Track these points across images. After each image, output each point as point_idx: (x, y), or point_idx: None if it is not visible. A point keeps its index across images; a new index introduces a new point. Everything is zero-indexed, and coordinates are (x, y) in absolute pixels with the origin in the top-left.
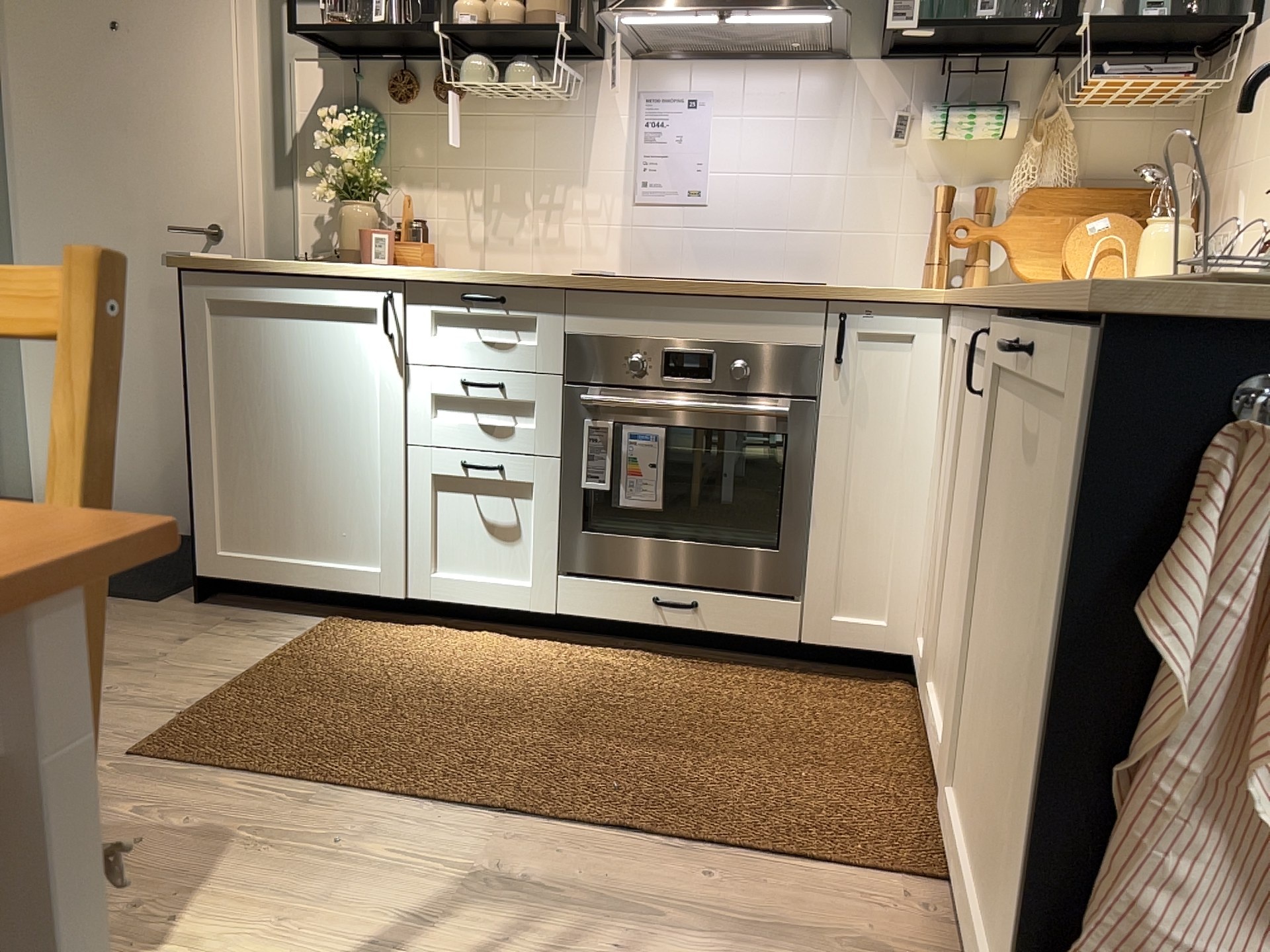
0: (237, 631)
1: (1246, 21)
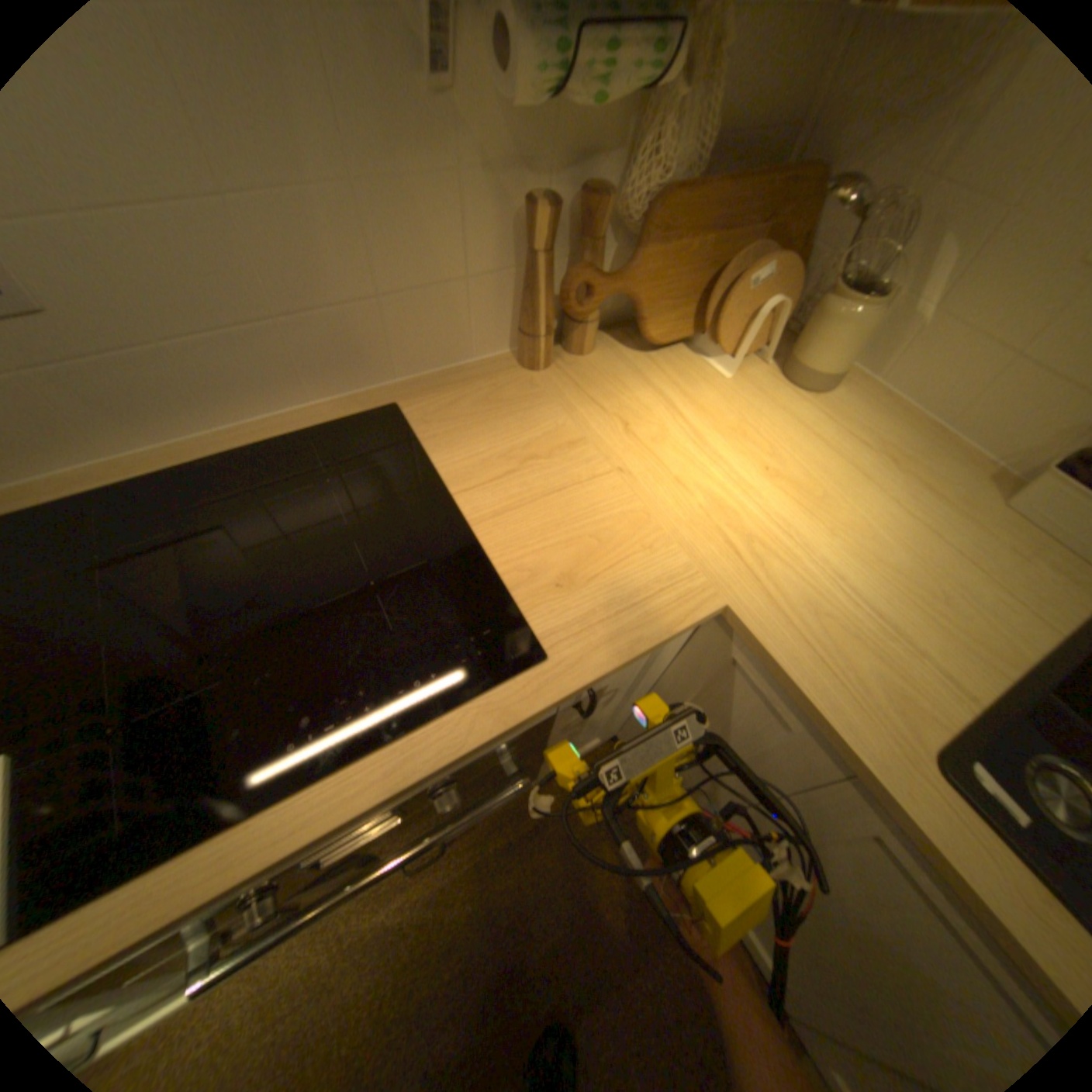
0: None
1: None
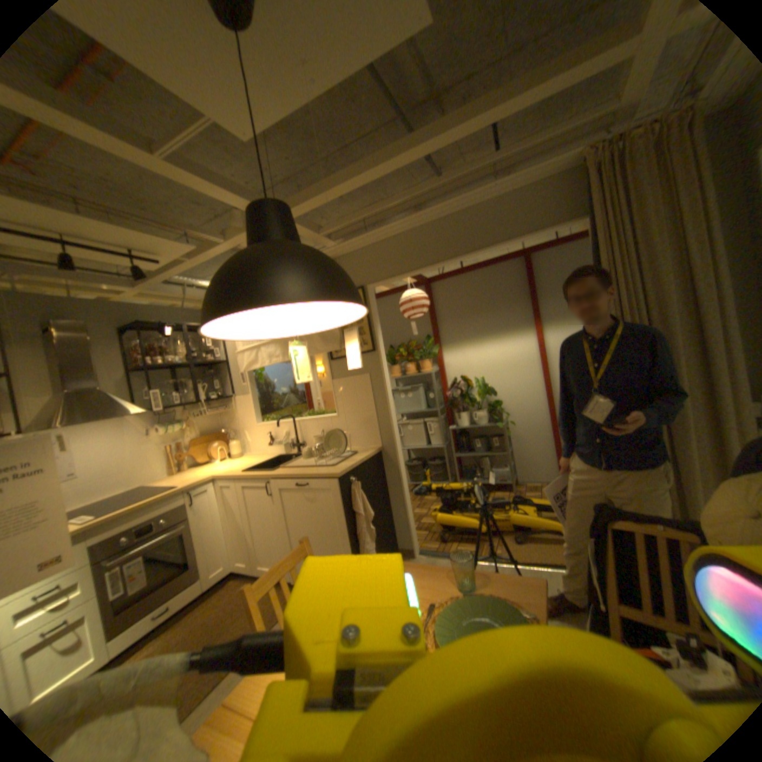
0: None
1: (233, 394)
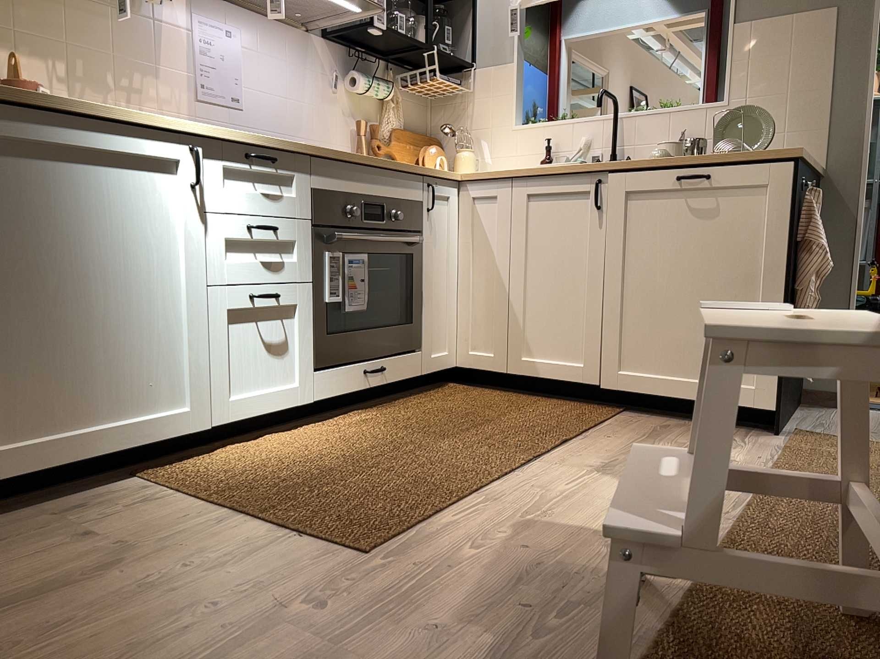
0: (101, 510)
1: (472, 66)
